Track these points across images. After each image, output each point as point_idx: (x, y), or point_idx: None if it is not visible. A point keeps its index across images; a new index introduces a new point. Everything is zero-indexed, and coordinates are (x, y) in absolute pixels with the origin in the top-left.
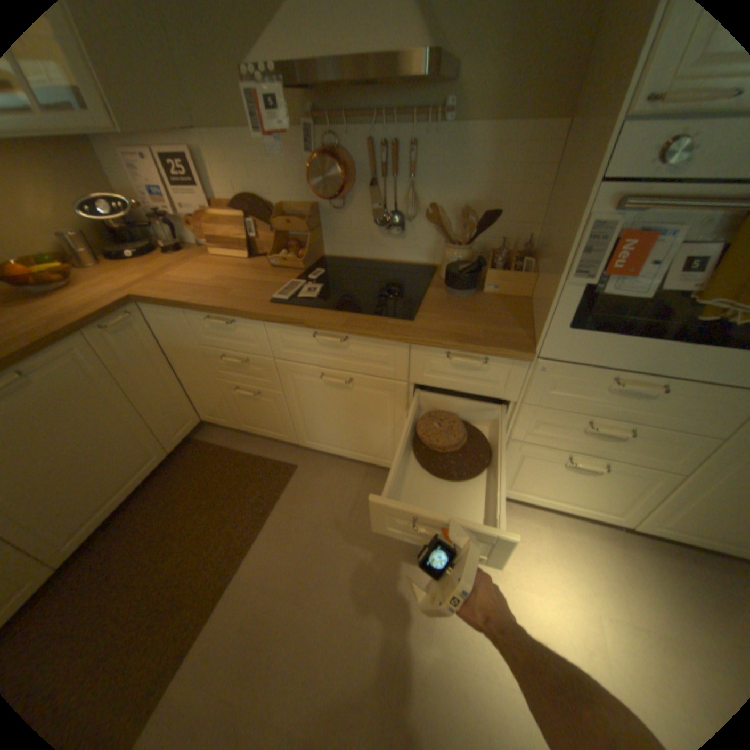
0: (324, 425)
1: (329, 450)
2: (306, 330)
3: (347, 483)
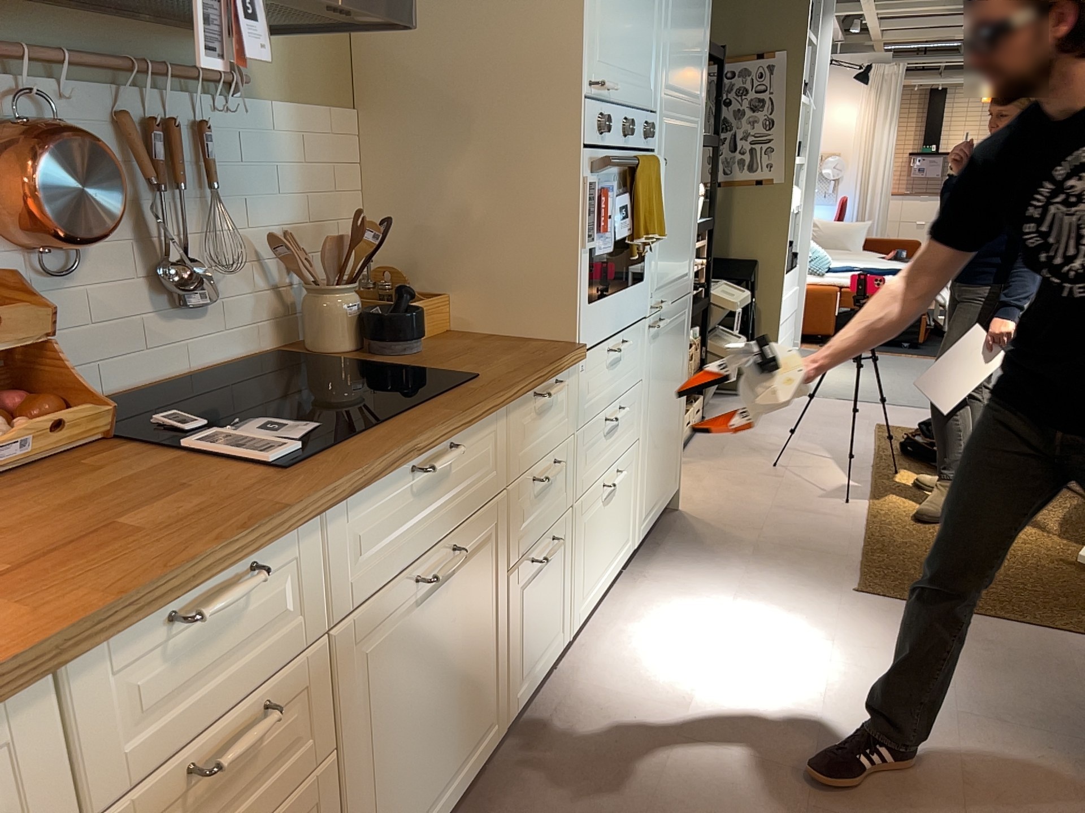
0: (406, 764)
1: None
2: (395, 478)
3: None
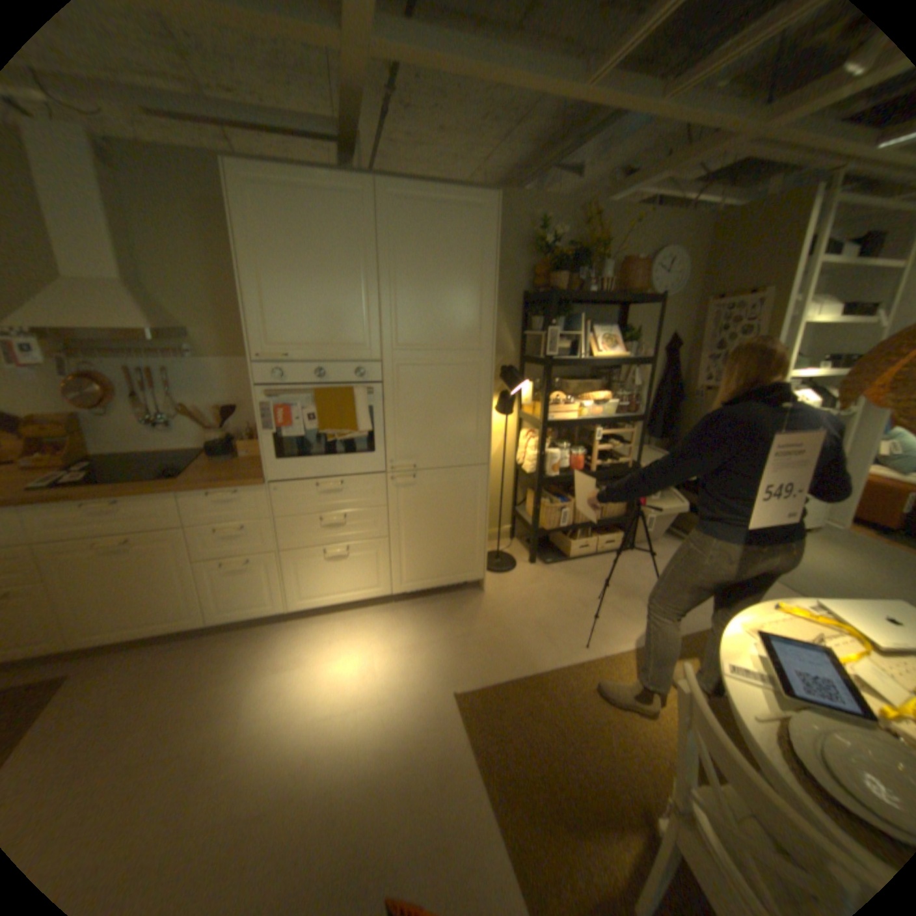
0: (100, 608)
1: (110, 640)
2: (67, 508)
3: (137, 667)
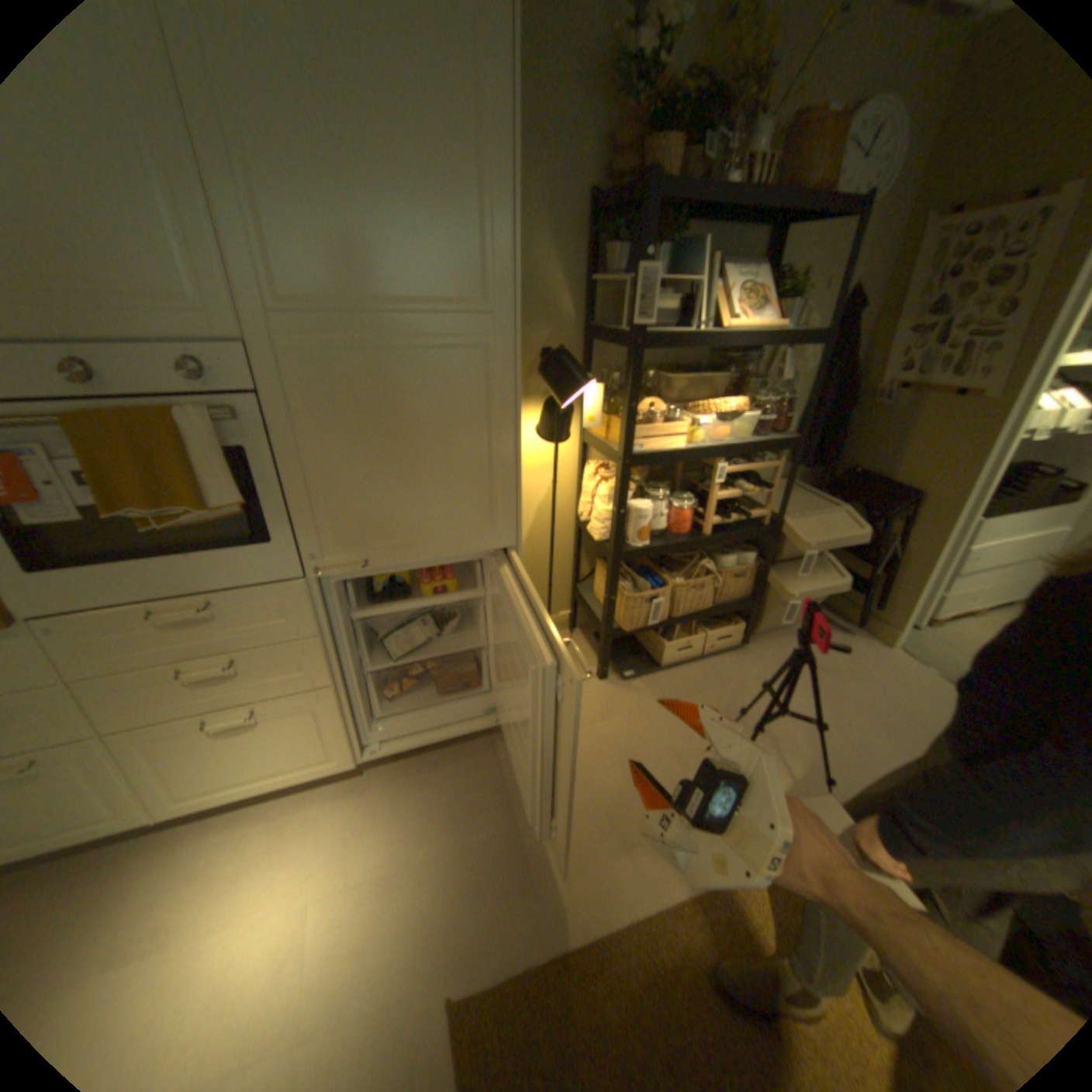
0: None
1: None
2: None
3: None
